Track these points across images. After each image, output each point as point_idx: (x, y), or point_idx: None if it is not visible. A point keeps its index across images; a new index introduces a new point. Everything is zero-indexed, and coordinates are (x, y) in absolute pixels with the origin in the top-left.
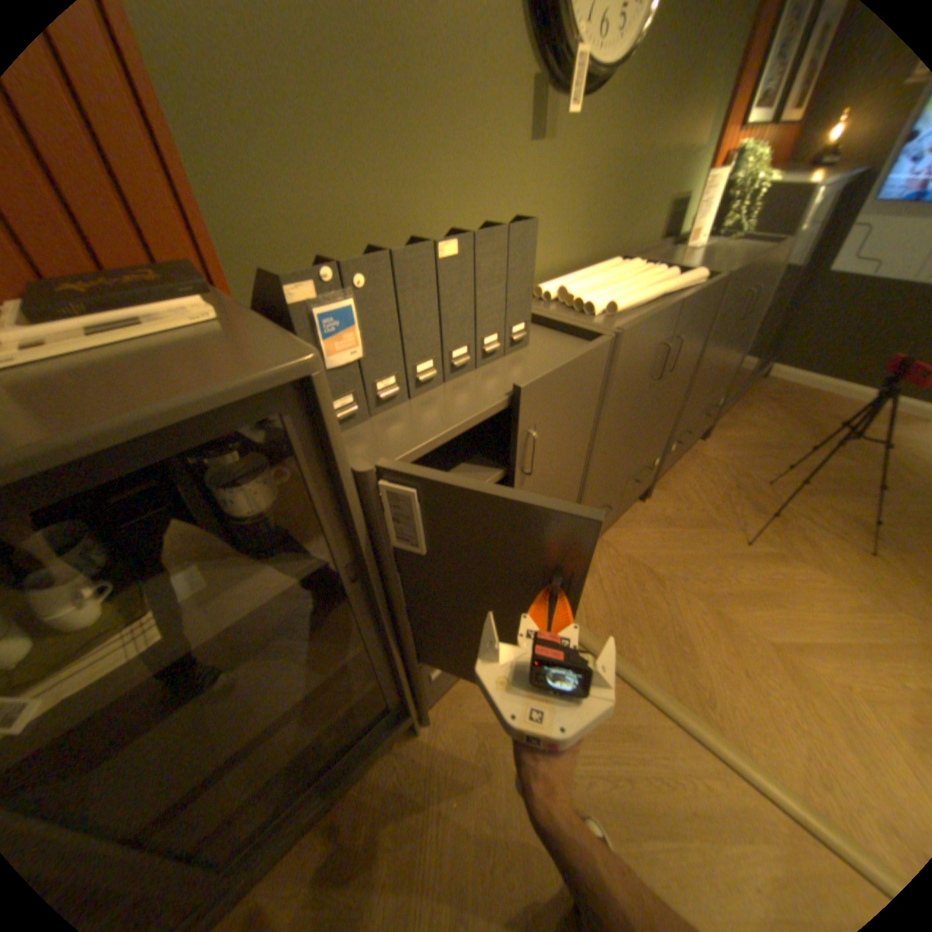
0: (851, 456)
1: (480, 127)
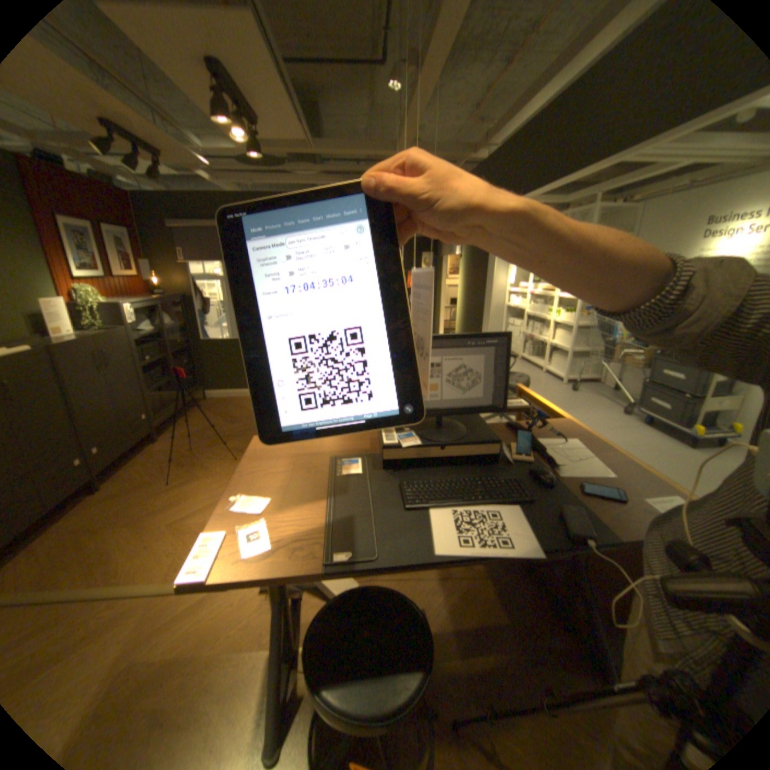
0: (240, 422)
1: None
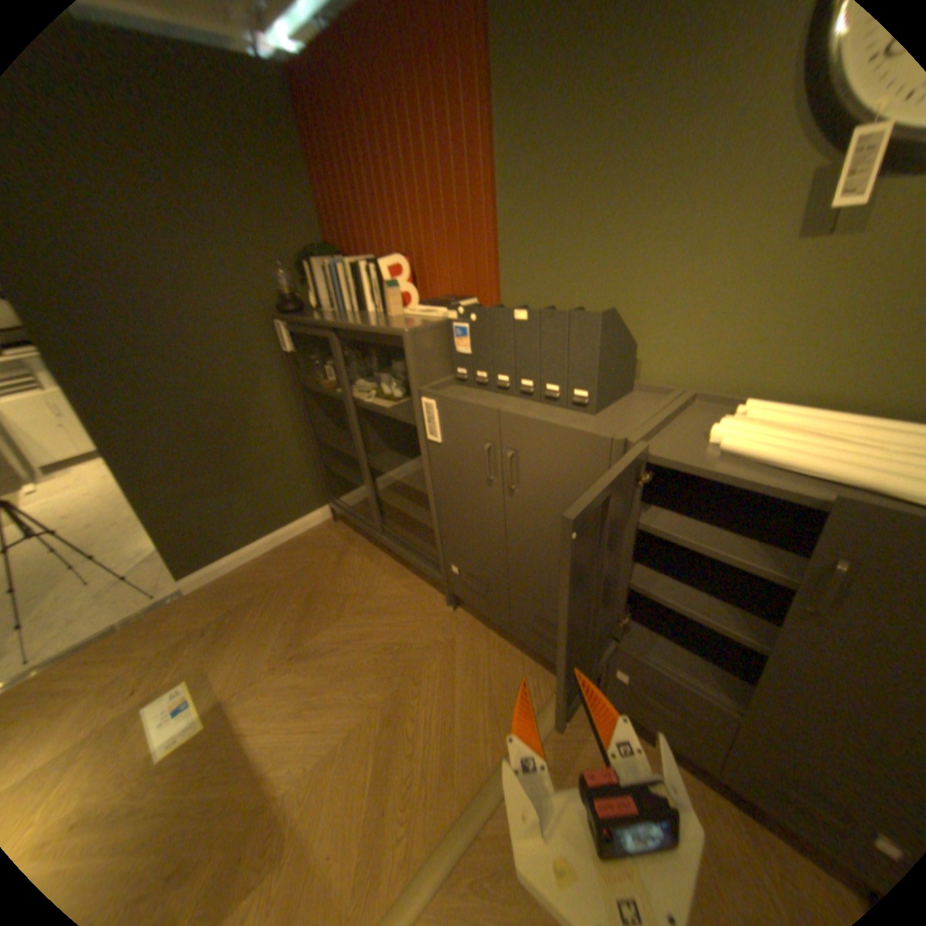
0: None
1: (706, 230)
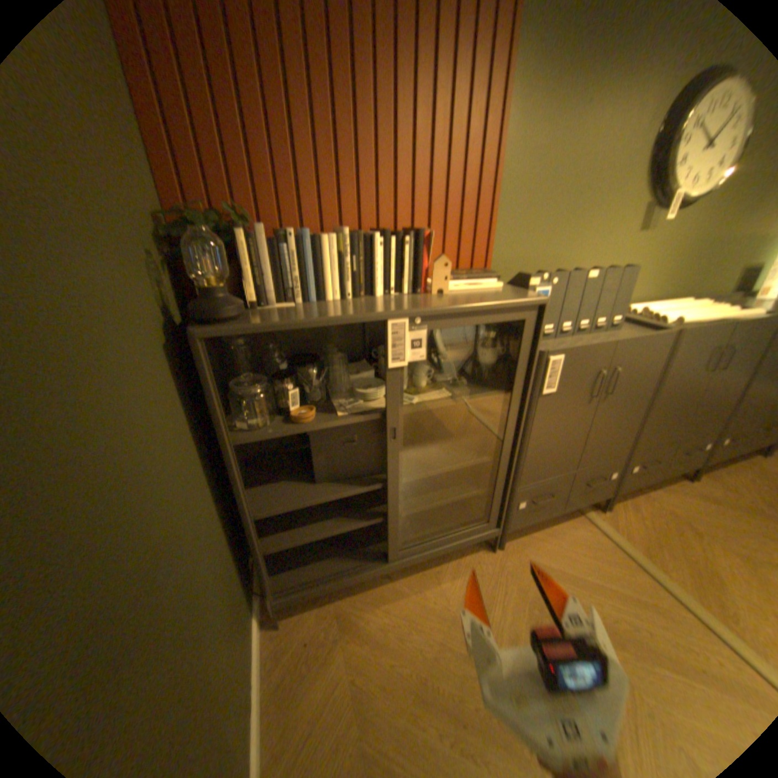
0: None
1: (613, 224)
